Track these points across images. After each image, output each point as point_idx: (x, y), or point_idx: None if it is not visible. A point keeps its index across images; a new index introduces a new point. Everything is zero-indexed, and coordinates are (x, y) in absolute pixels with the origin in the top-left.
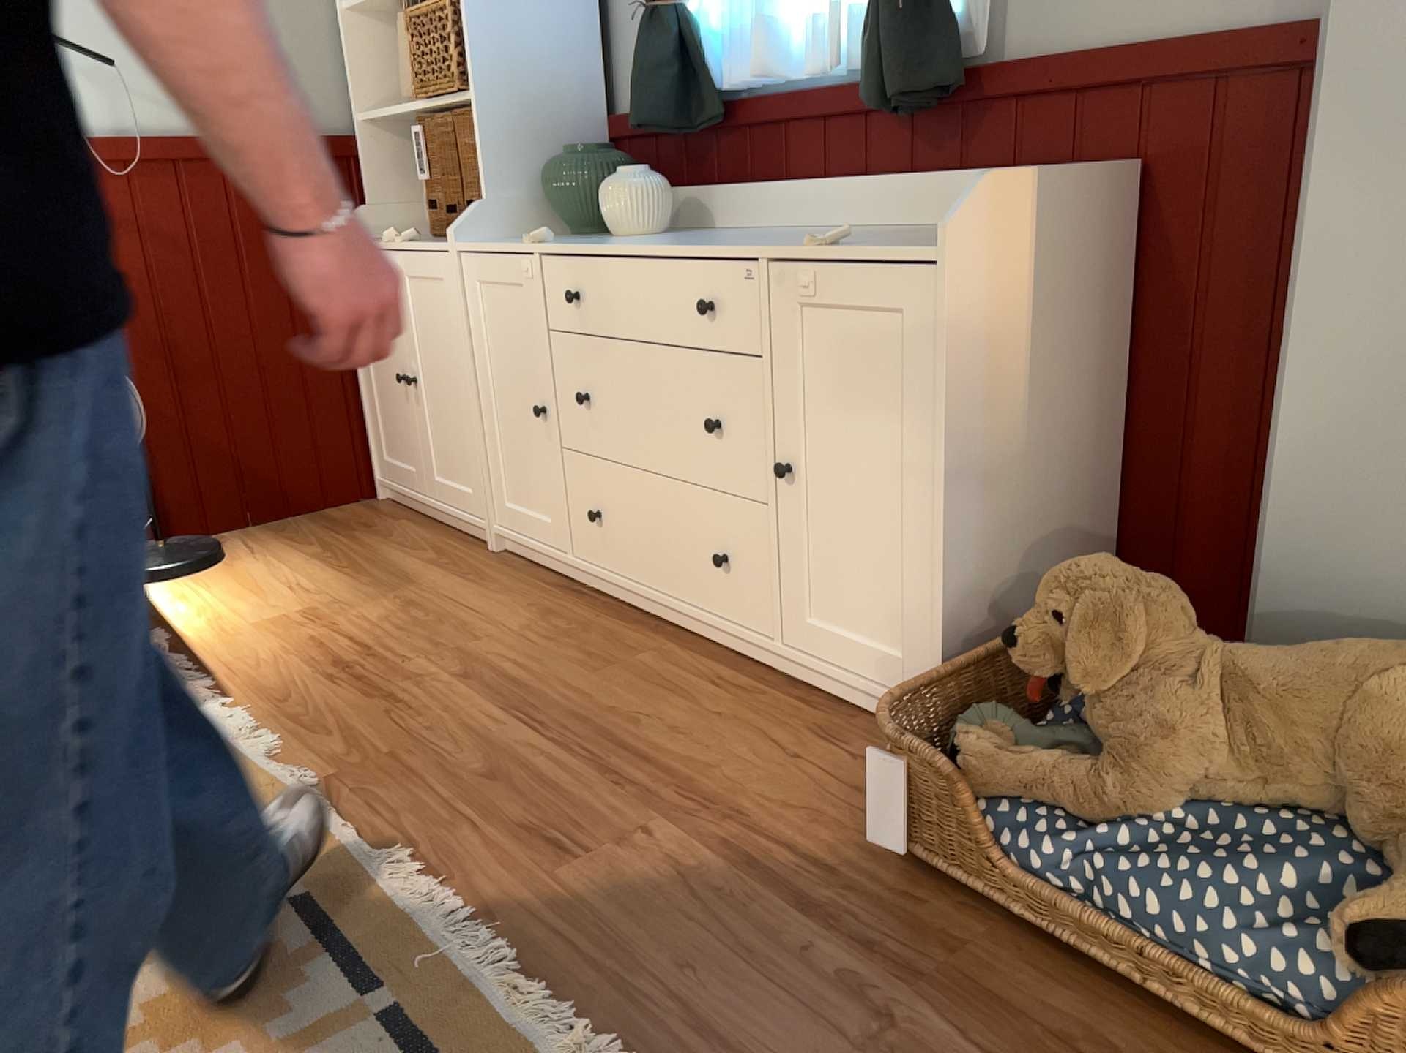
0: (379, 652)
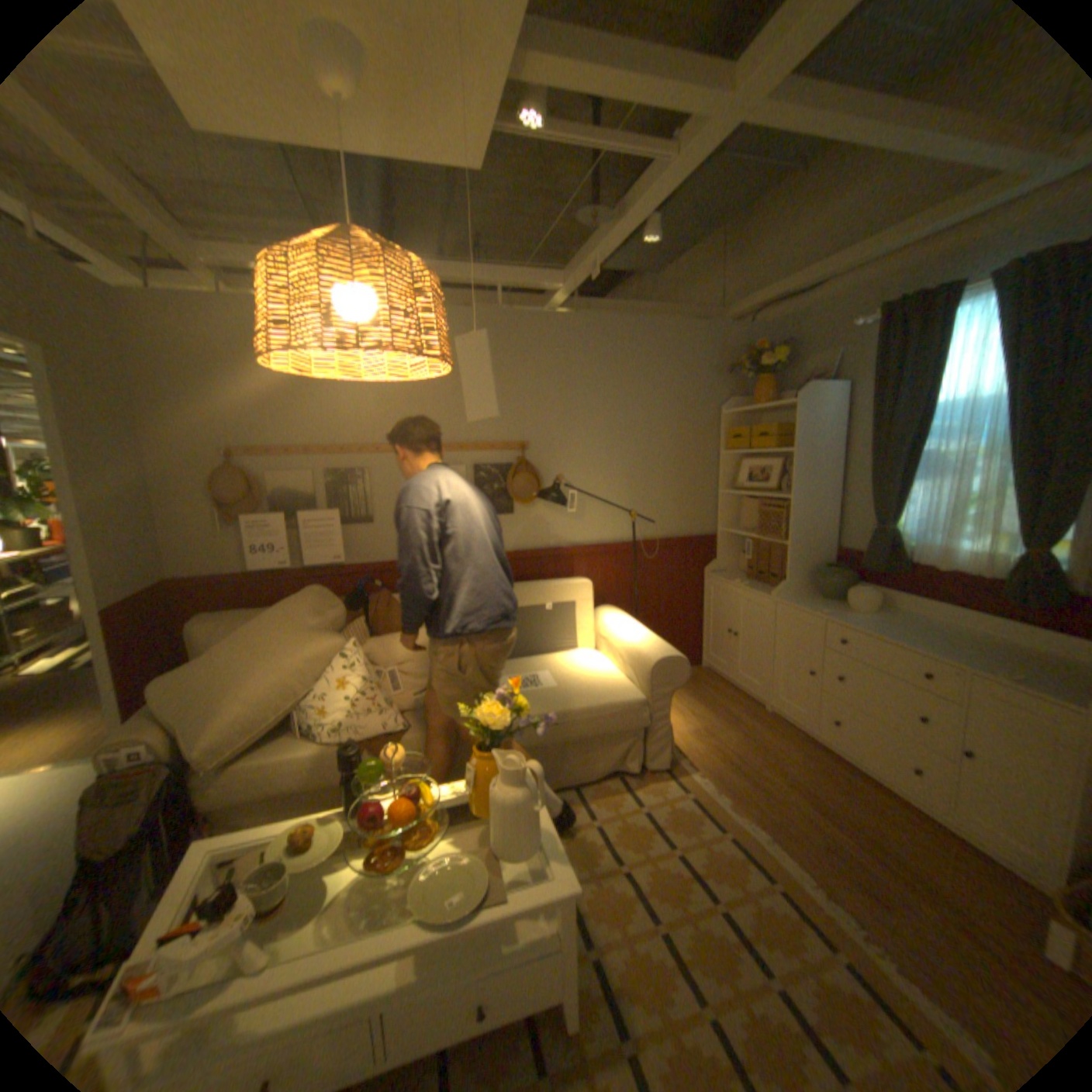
0: (746, 762)
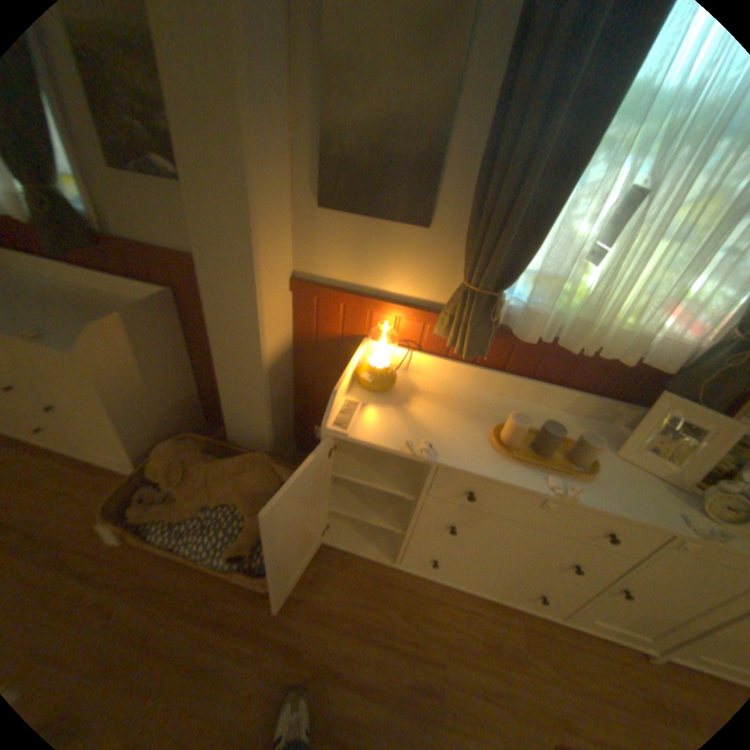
0: None
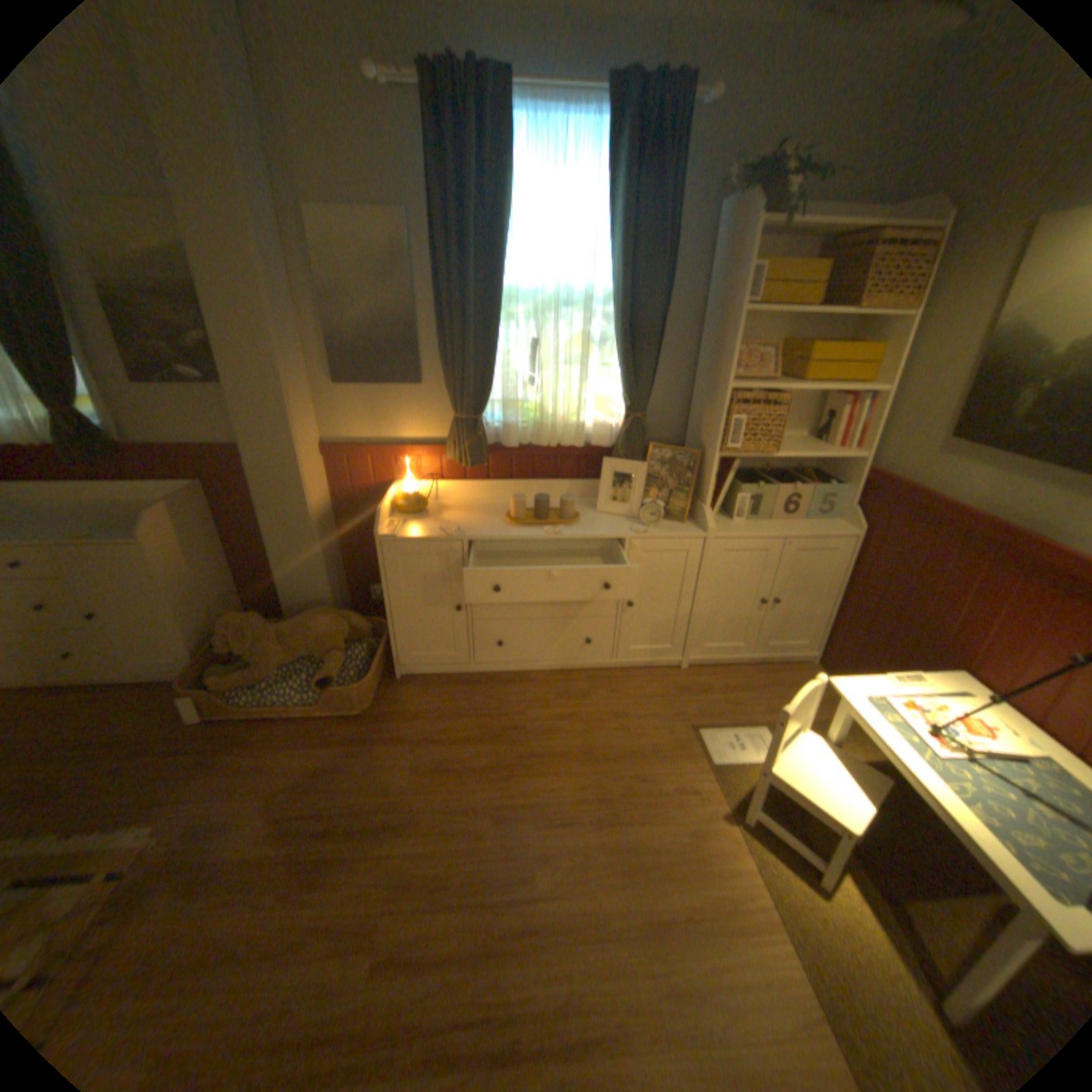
0: None
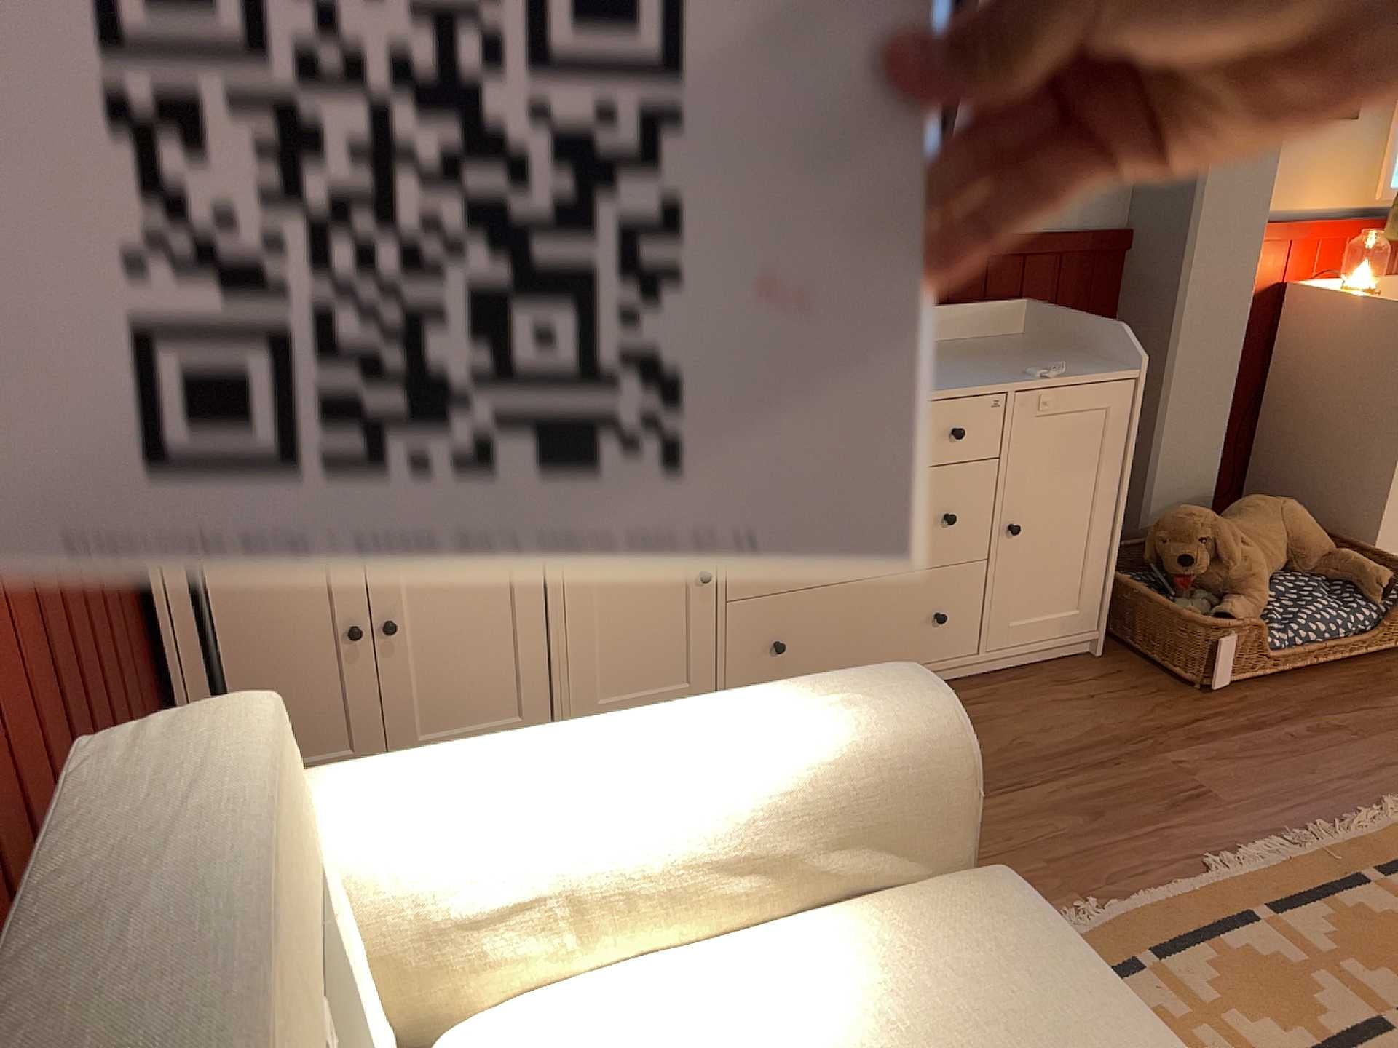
0: None
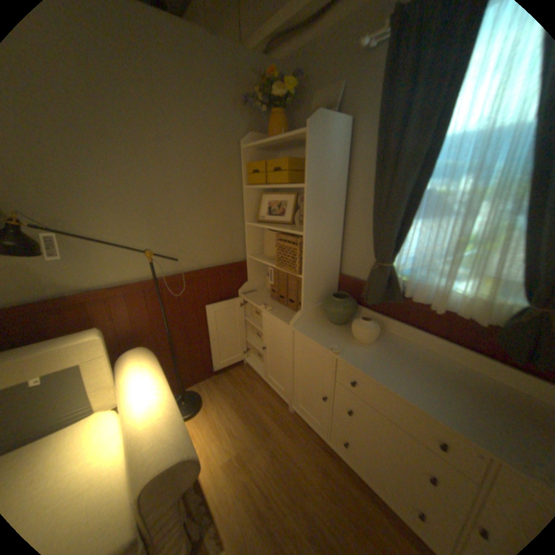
0: (272, 504)
